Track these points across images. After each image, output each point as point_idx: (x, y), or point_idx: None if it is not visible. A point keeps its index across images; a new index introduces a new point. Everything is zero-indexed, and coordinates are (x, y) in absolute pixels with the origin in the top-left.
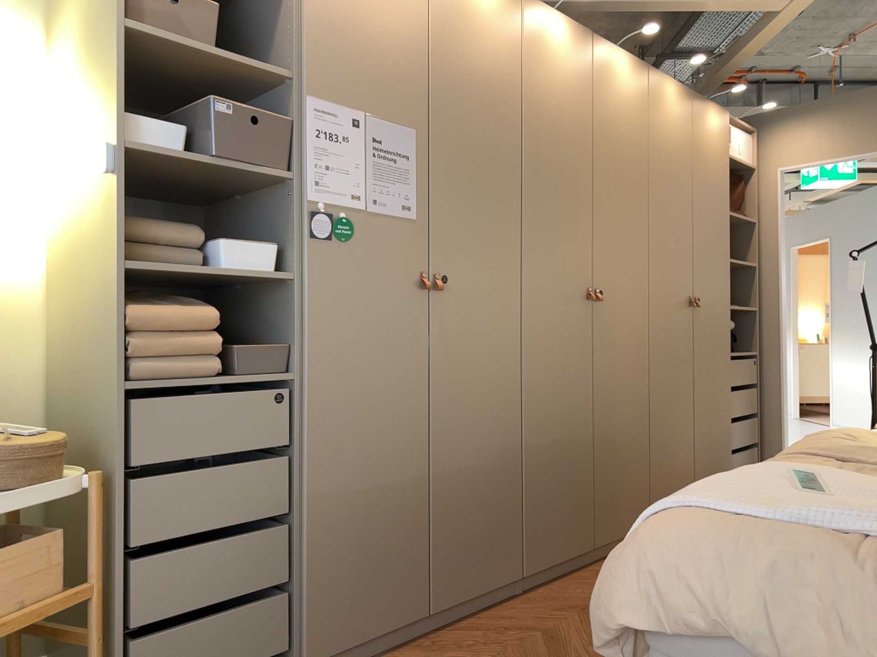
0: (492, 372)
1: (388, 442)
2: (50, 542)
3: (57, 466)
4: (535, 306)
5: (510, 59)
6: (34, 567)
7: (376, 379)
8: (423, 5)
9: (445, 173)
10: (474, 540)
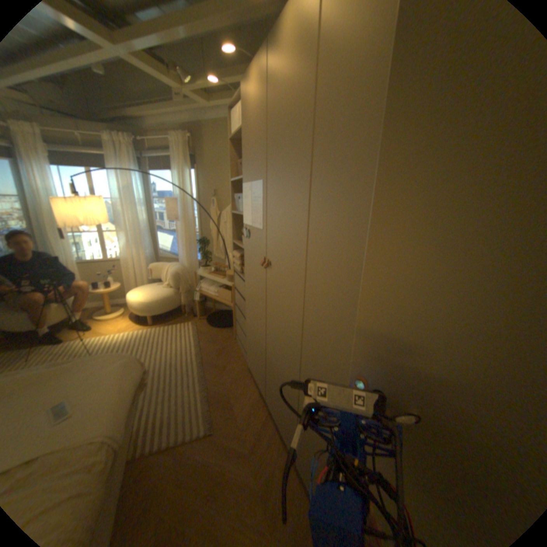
0: (285, 332)
1: (256, 323)
2: (229, 293)
3: (232, 280)
4: (310, 310)
5: (305, 65)
6: (227, 296)
7: (254, 297)
8: (264, 96)
9: (270, 202)
10: (276, 403)
